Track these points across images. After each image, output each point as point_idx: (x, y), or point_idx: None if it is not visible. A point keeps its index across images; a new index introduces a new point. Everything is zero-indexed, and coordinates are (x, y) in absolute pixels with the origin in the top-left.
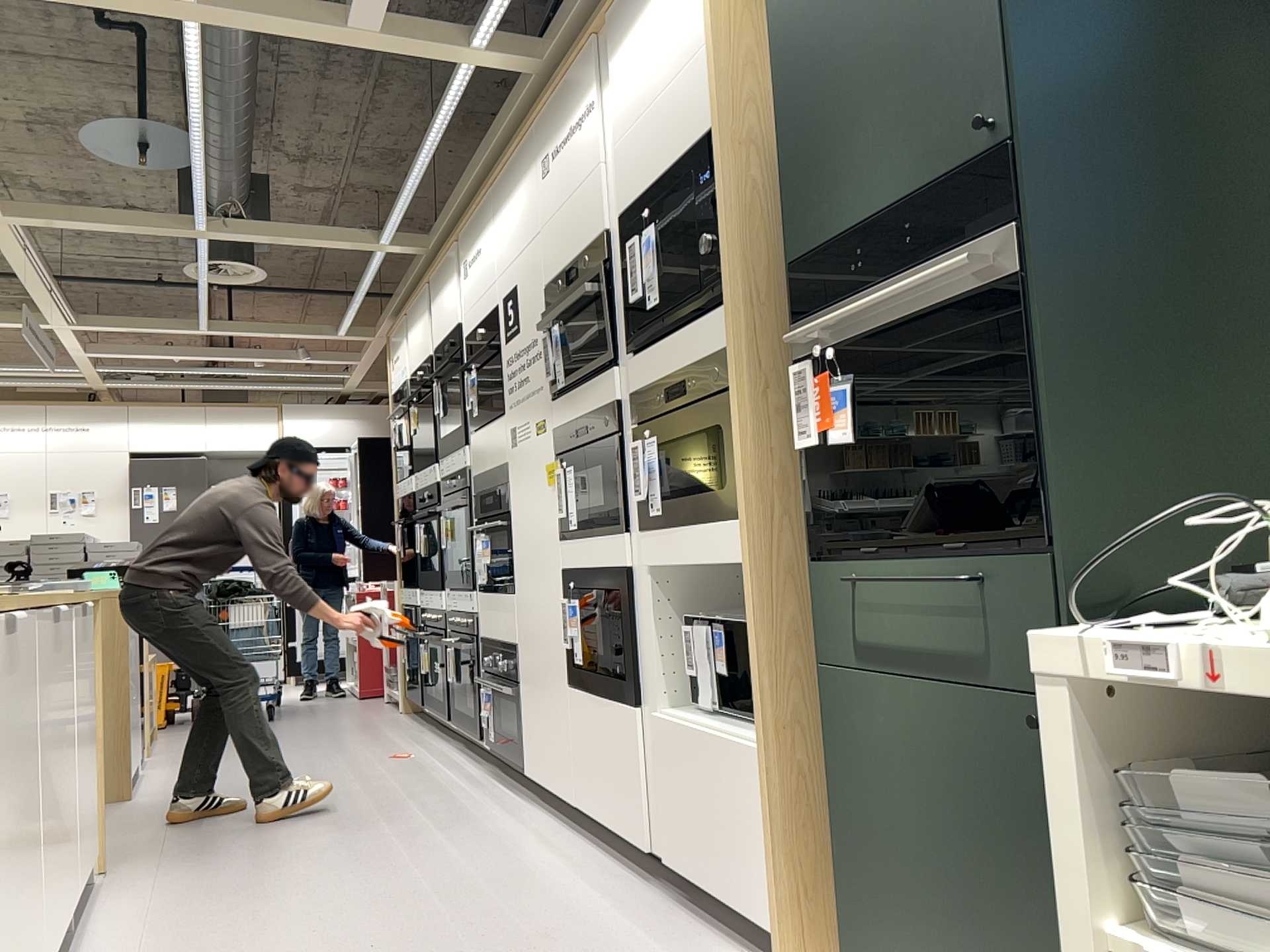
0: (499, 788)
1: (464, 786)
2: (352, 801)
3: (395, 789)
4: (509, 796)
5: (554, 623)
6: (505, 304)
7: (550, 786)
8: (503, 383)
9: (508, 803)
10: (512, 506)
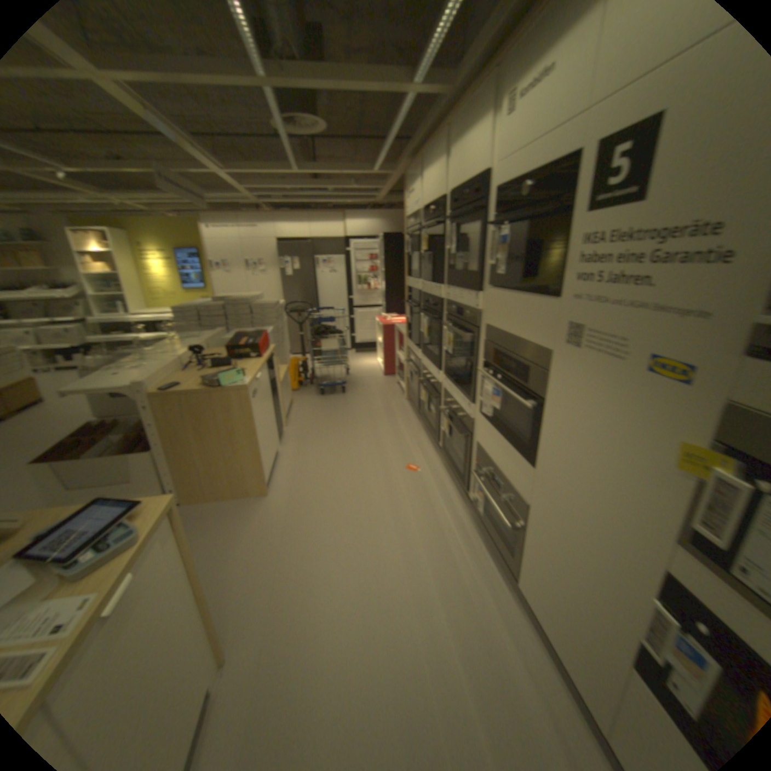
0: (487, 559)
1: (460, 543)
2: (387, 547)
3: (413, 531)
4: (499, 582)
5: (616, 582)
6: (606, 149)
7: (557, 650)
8: (567, 262)
9: (502, 600)
10: (551, 398)
